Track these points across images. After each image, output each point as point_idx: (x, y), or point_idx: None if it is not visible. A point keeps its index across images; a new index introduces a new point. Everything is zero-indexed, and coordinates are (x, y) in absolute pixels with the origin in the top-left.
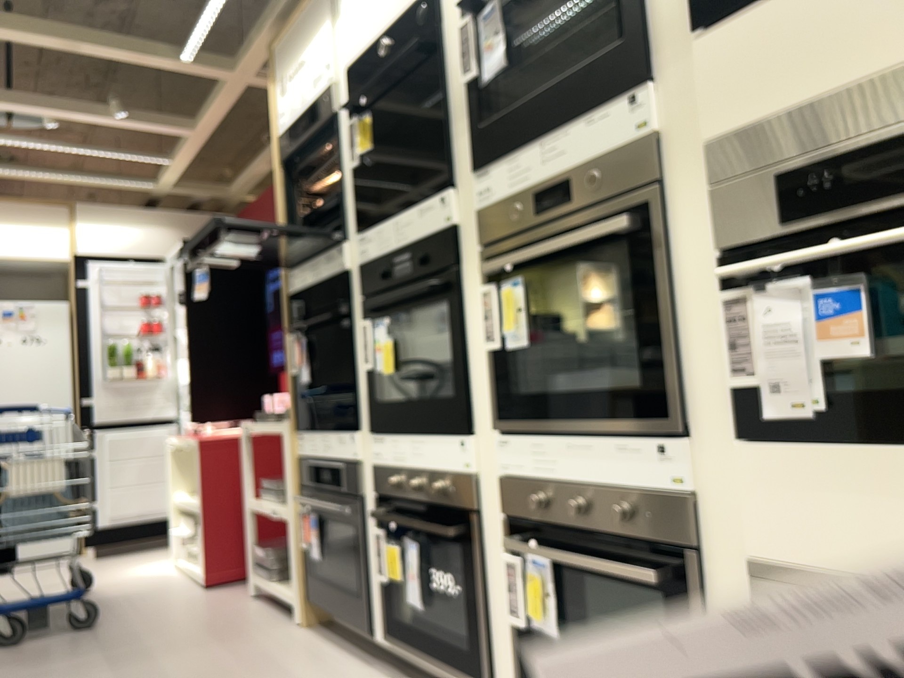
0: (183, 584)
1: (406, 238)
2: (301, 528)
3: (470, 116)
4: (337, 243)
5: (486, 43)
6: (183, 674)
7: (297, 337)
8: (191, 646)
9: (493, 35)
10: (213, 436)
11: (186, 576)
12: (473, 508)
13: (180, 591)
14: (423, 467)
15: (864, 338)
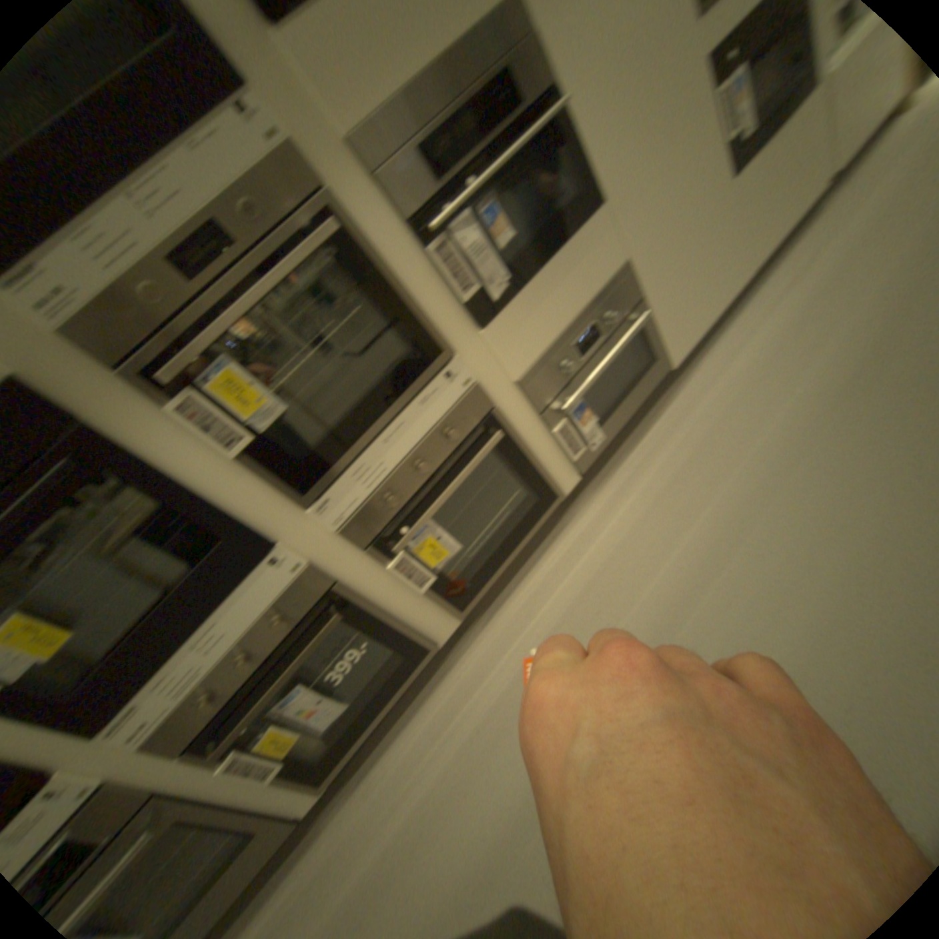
0: None
1: None
2: None
3: None
4: None
5: None
6: None
7: None
8: None
9: None
10: None
11: None
12: (335, 580)
13: None
14: (241, 636)
15: (510, 224)
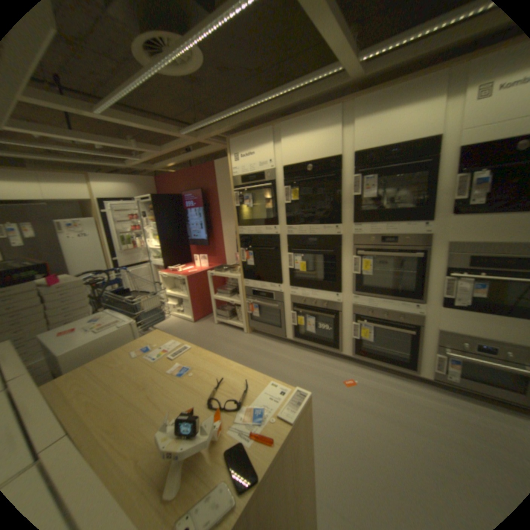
0: (181, 323)
1: (315, 234)
2: (246, 308)
3: (353, 206)
4: (273, 226)
5: (366, 187)
6: (229, 358)
7: (245, 251)
8: (219, 347)
9: (371, 186)
10: (187, 275)
11: (178, 319)
12: (340, 312)
13: (184, 326)
14: (317, 299)
15: (485, 295)
